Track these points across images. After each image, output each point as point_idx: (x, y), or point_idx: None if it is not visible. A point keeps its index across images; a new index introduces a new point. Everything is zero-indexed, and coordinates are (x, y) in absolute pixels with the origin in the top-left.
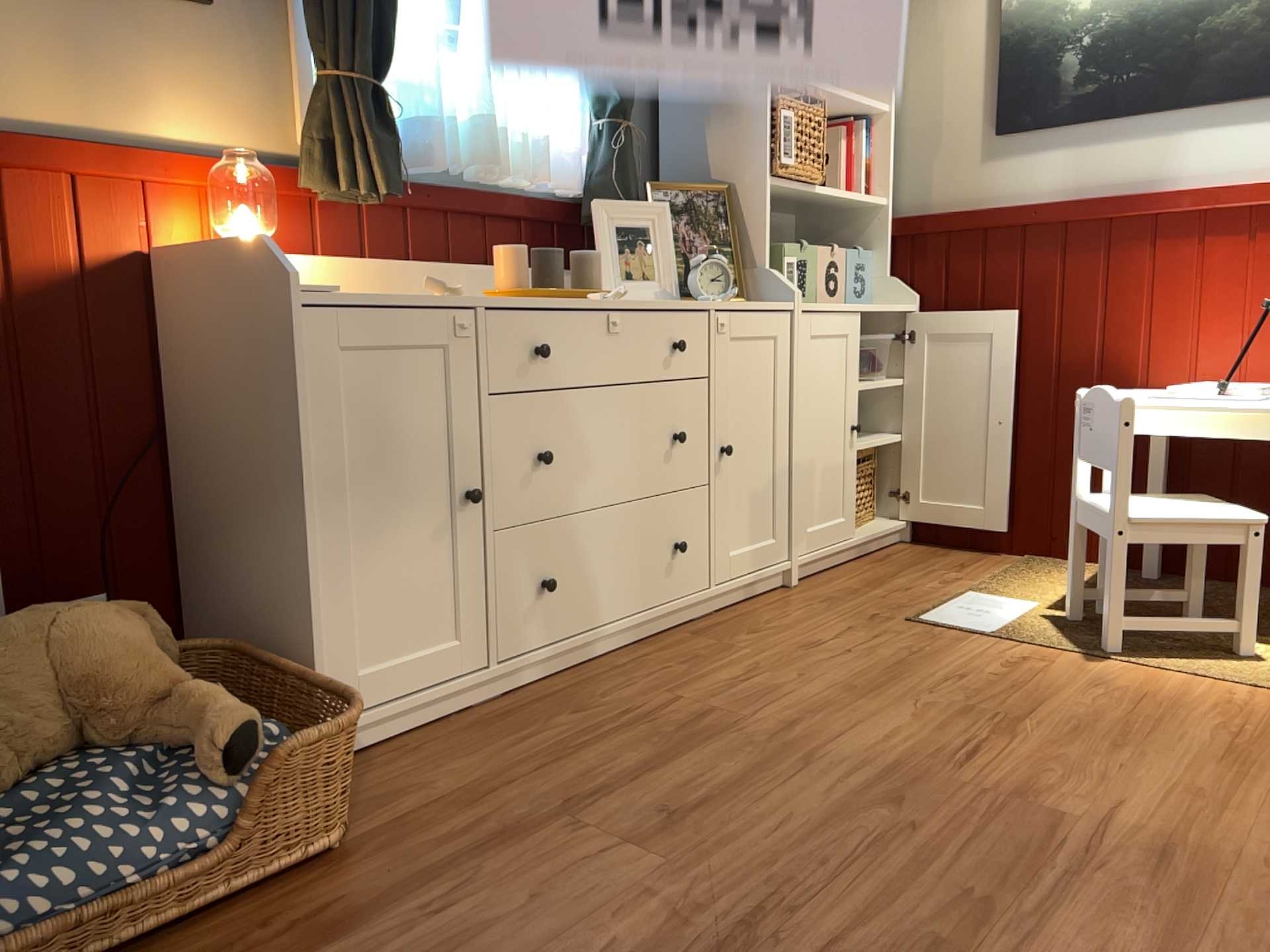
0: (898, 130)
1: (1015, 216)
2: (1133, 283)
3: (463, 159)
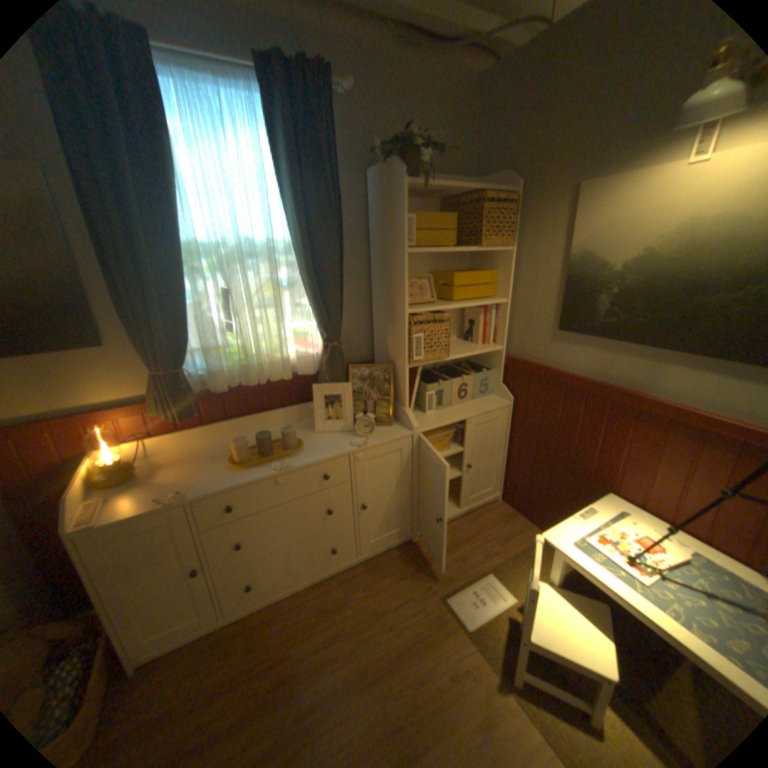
0: (513, 309)
1: (563, 377)
2: (622, 438)
3: (242, 377)
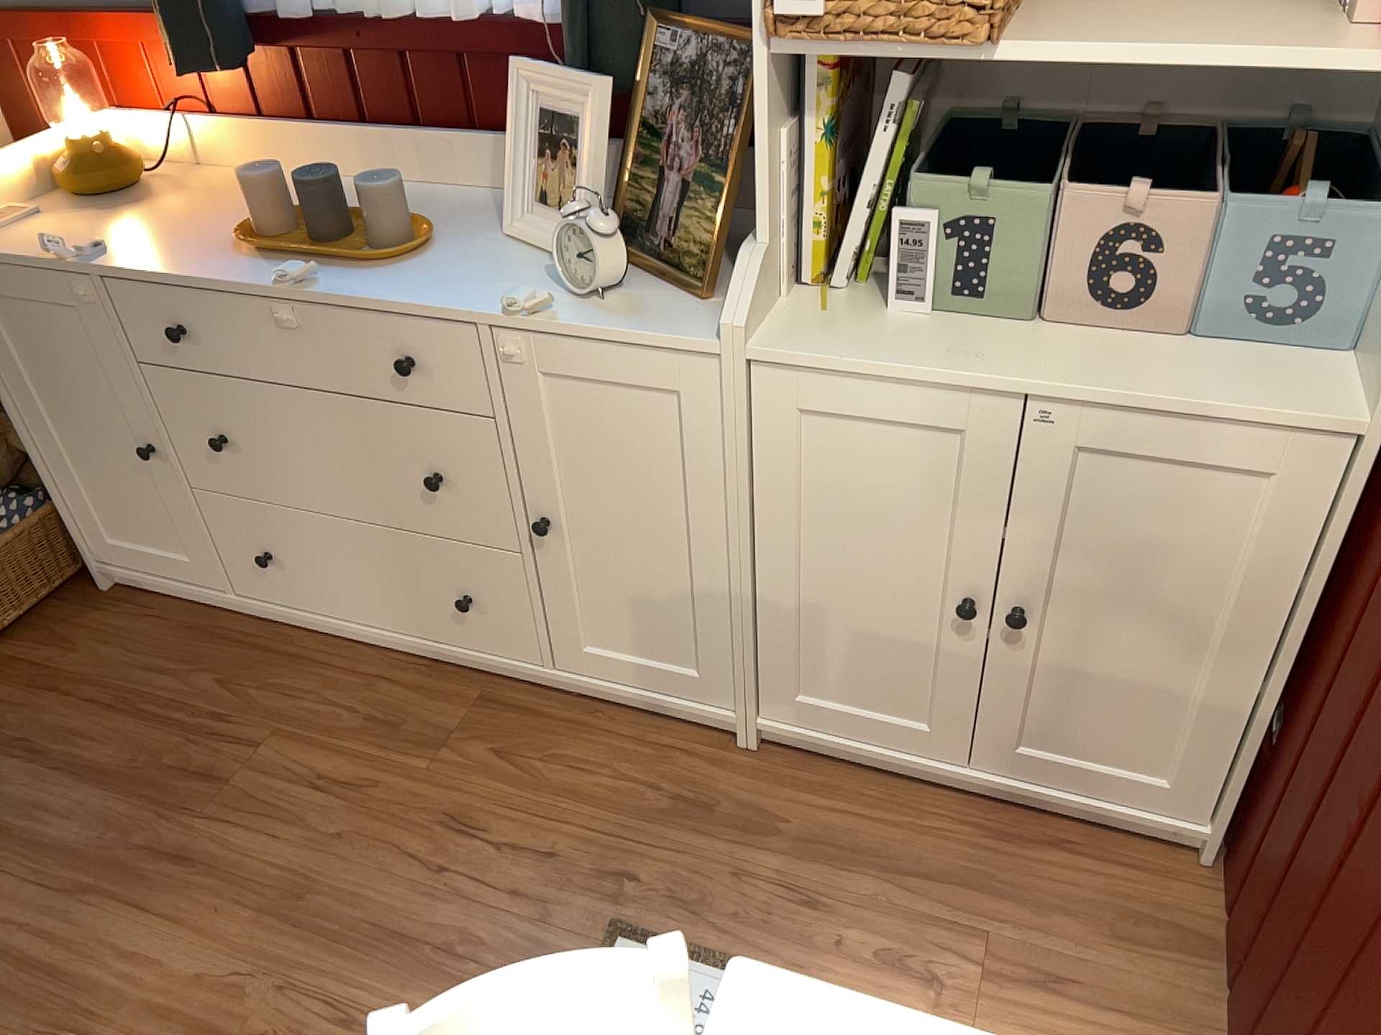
0: None
1: None
2: None
3: None
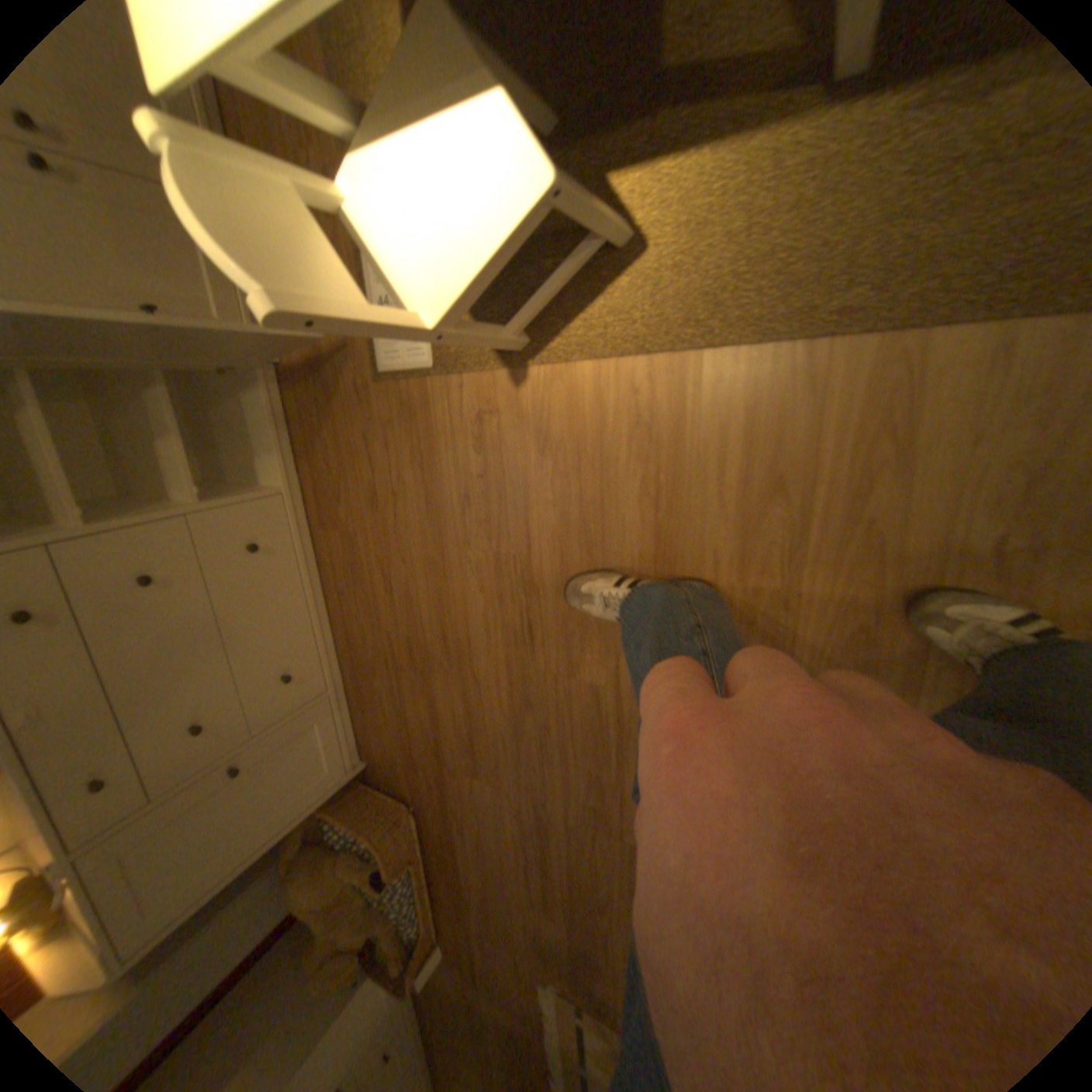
0: None
1: None
2: None
3: None
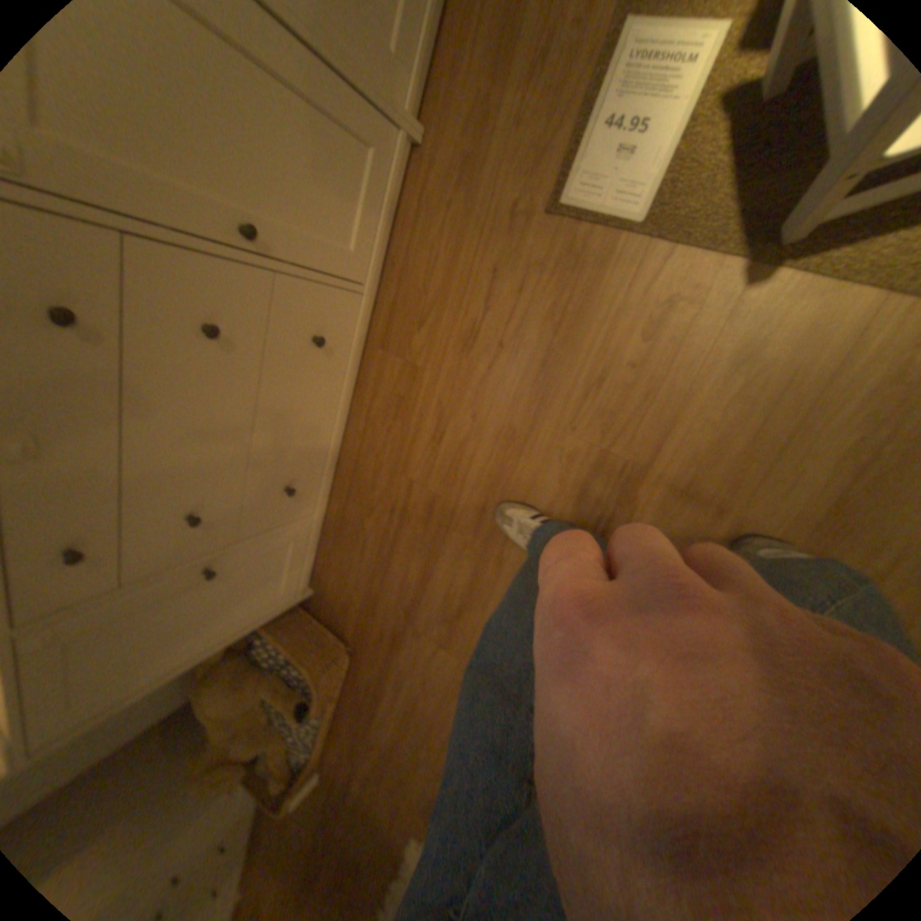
0: None
1: None
2: None
3: None
